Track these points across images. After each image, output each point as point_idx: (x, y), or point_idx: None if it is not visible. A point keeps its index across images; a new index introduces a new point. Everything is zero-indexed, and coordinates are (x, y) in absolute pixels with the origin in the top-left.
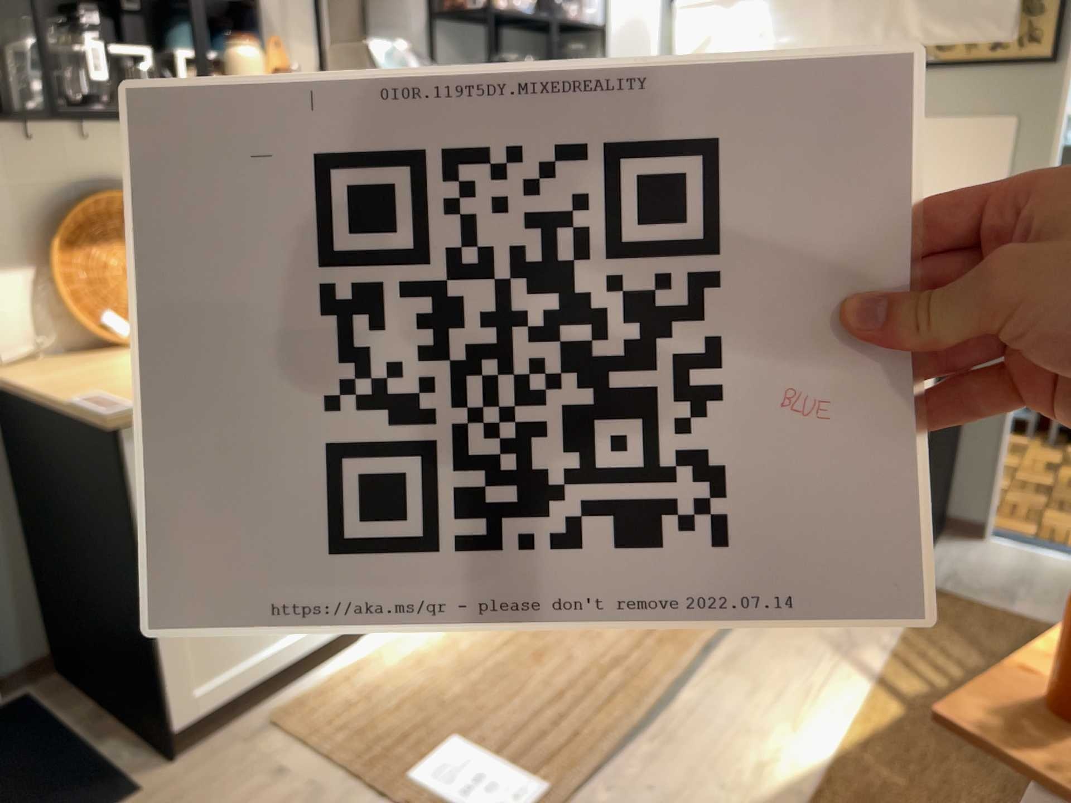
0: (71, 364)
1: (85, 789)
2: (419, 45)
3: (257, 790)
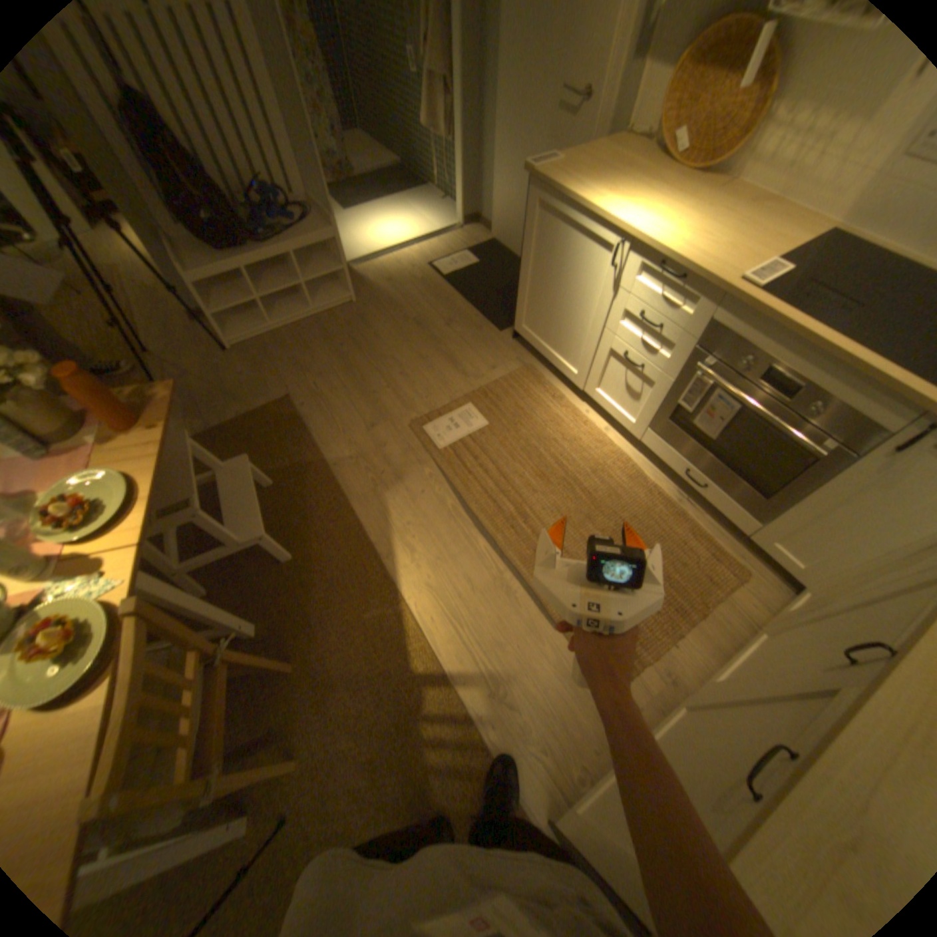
0: (636, 150)
1: (506, 319)
2: None
3: (486, 362)
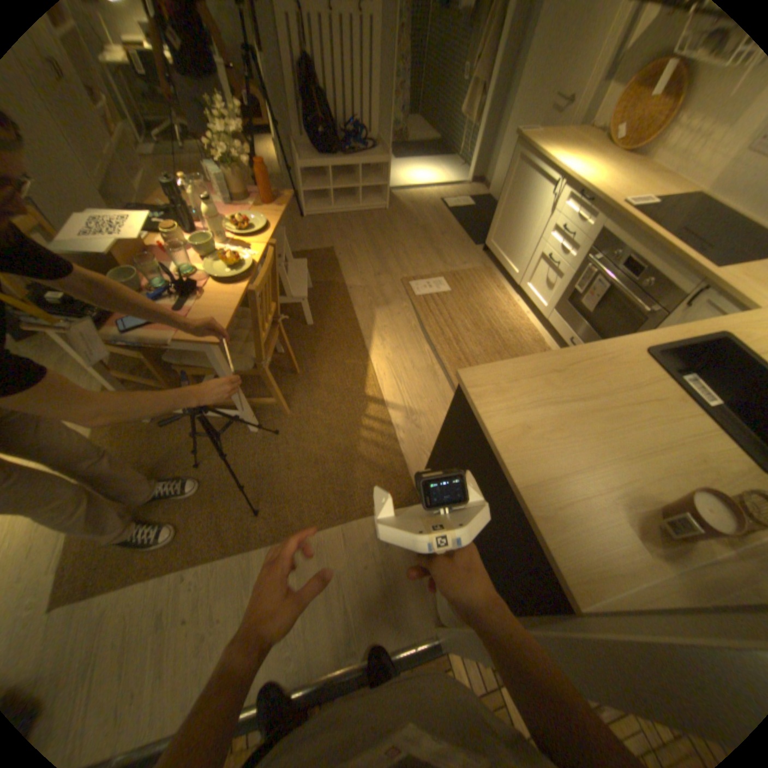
0: (591, 136)
1: (482, 240)
2: None
3: (460, 260)
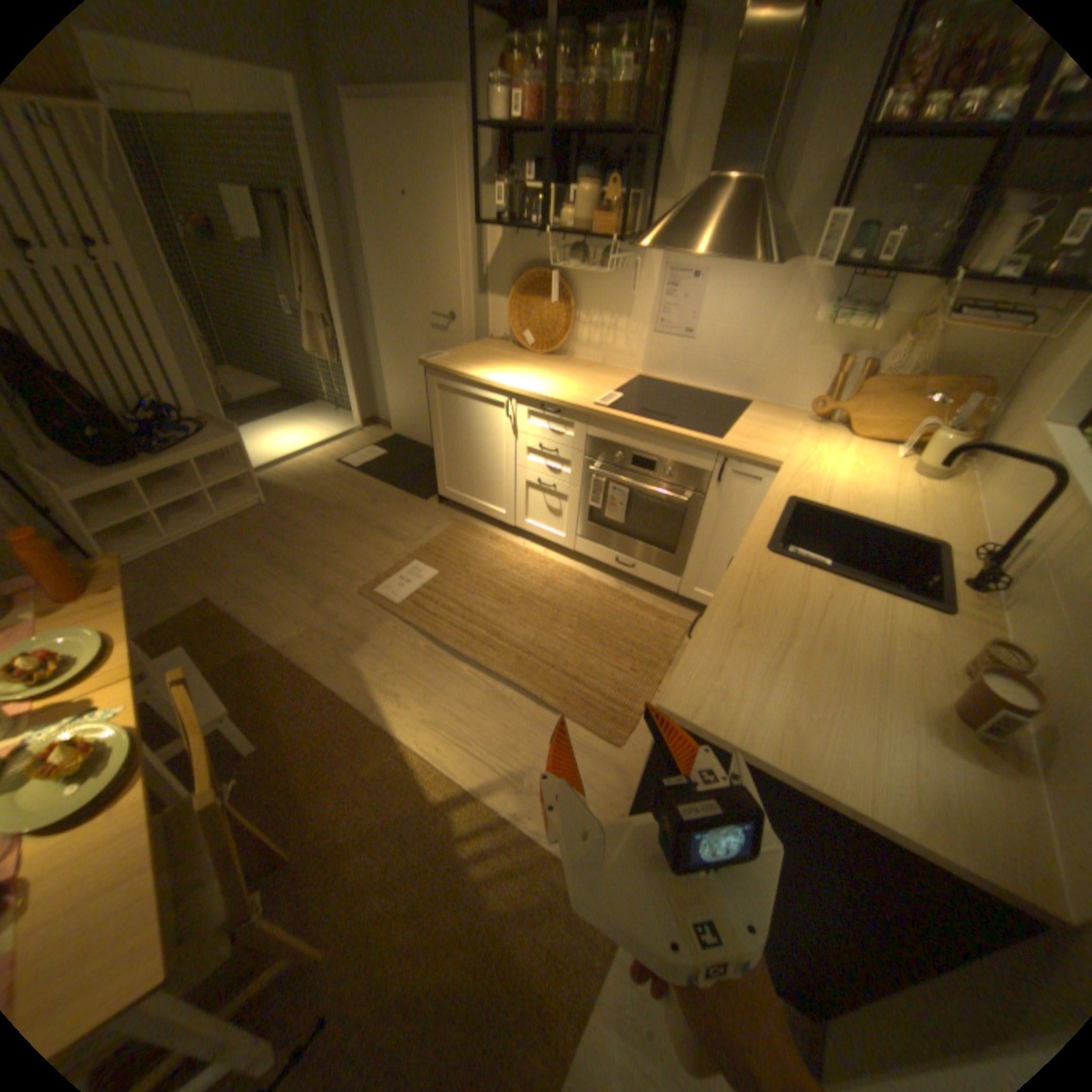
0: (499, 348)
1: (428, 490)
2: (836, 174)
3: (420, 526)
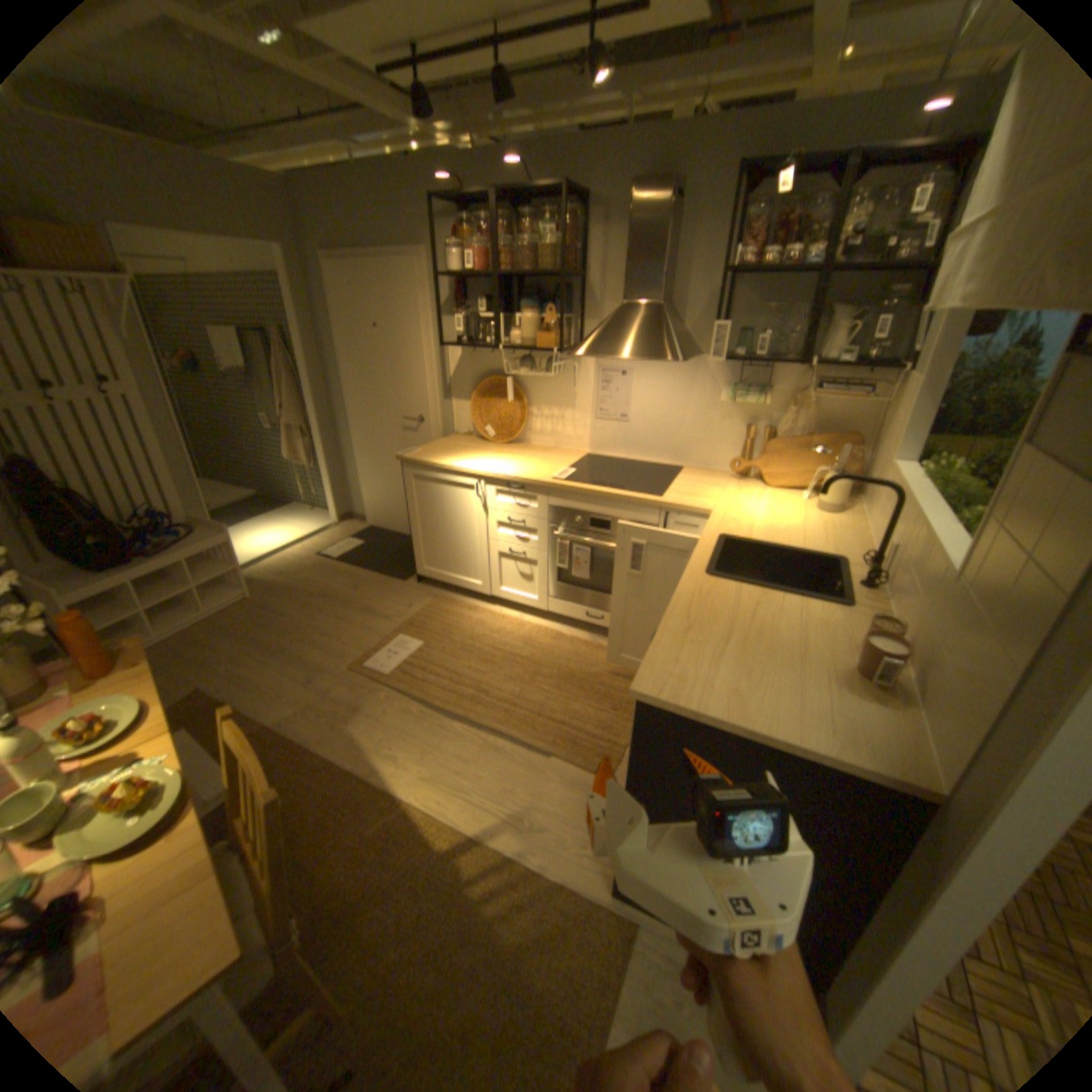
0: (465, 440)
1: (406, 571)
2: (716, 297)
3: (402, 603)
